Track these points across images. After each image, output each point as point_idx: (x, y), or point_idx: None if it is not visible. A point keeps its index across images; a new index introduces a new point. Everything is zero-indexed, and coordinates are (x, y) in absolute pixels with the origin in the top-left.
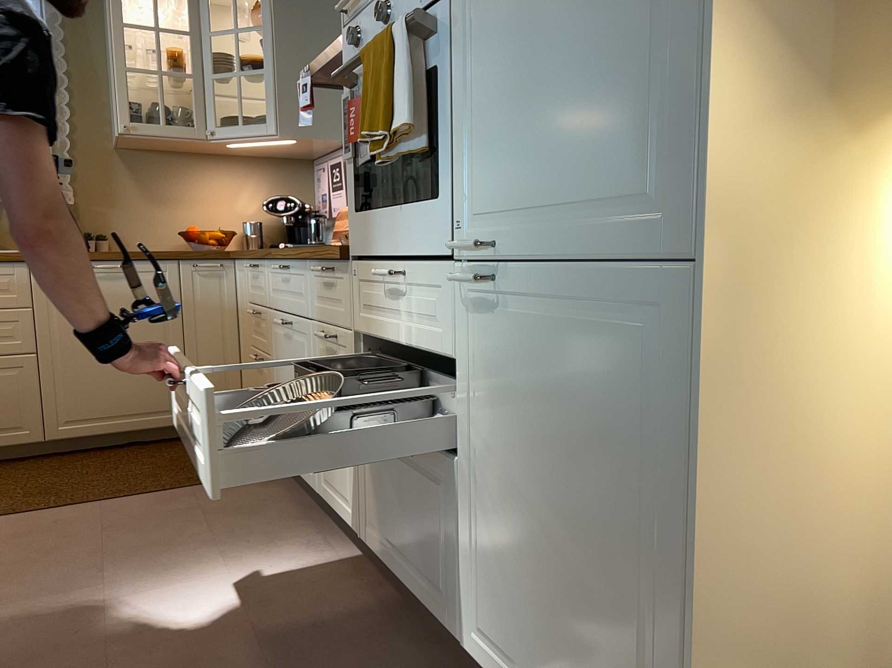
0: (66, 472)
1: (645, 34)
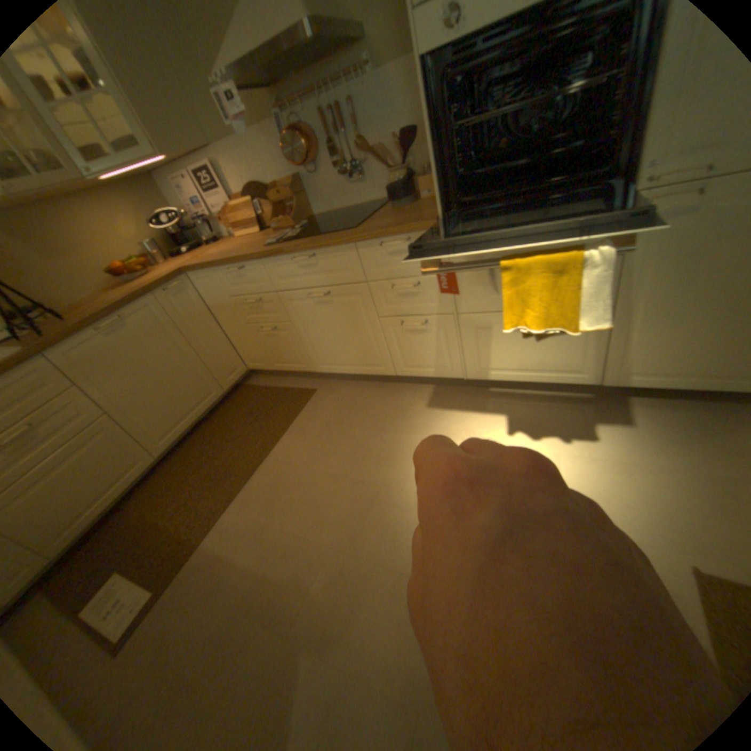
0: (197, 463)
1: None
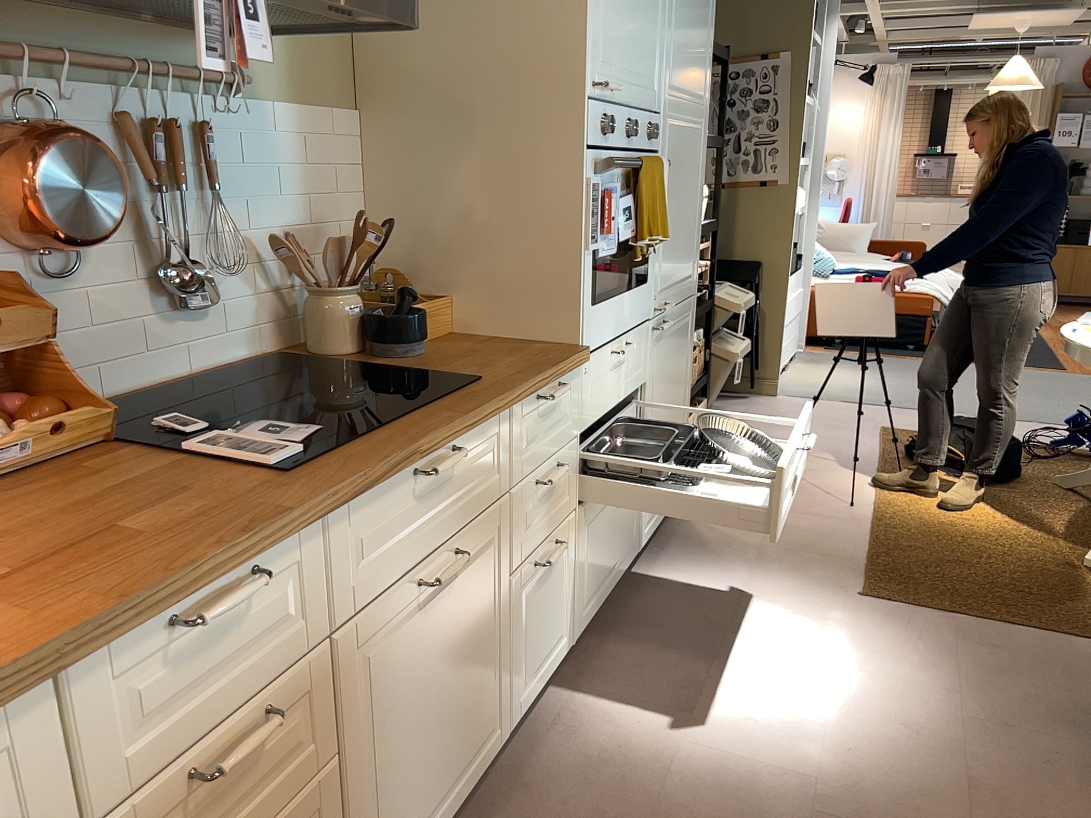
0: None
1: (694, 219)
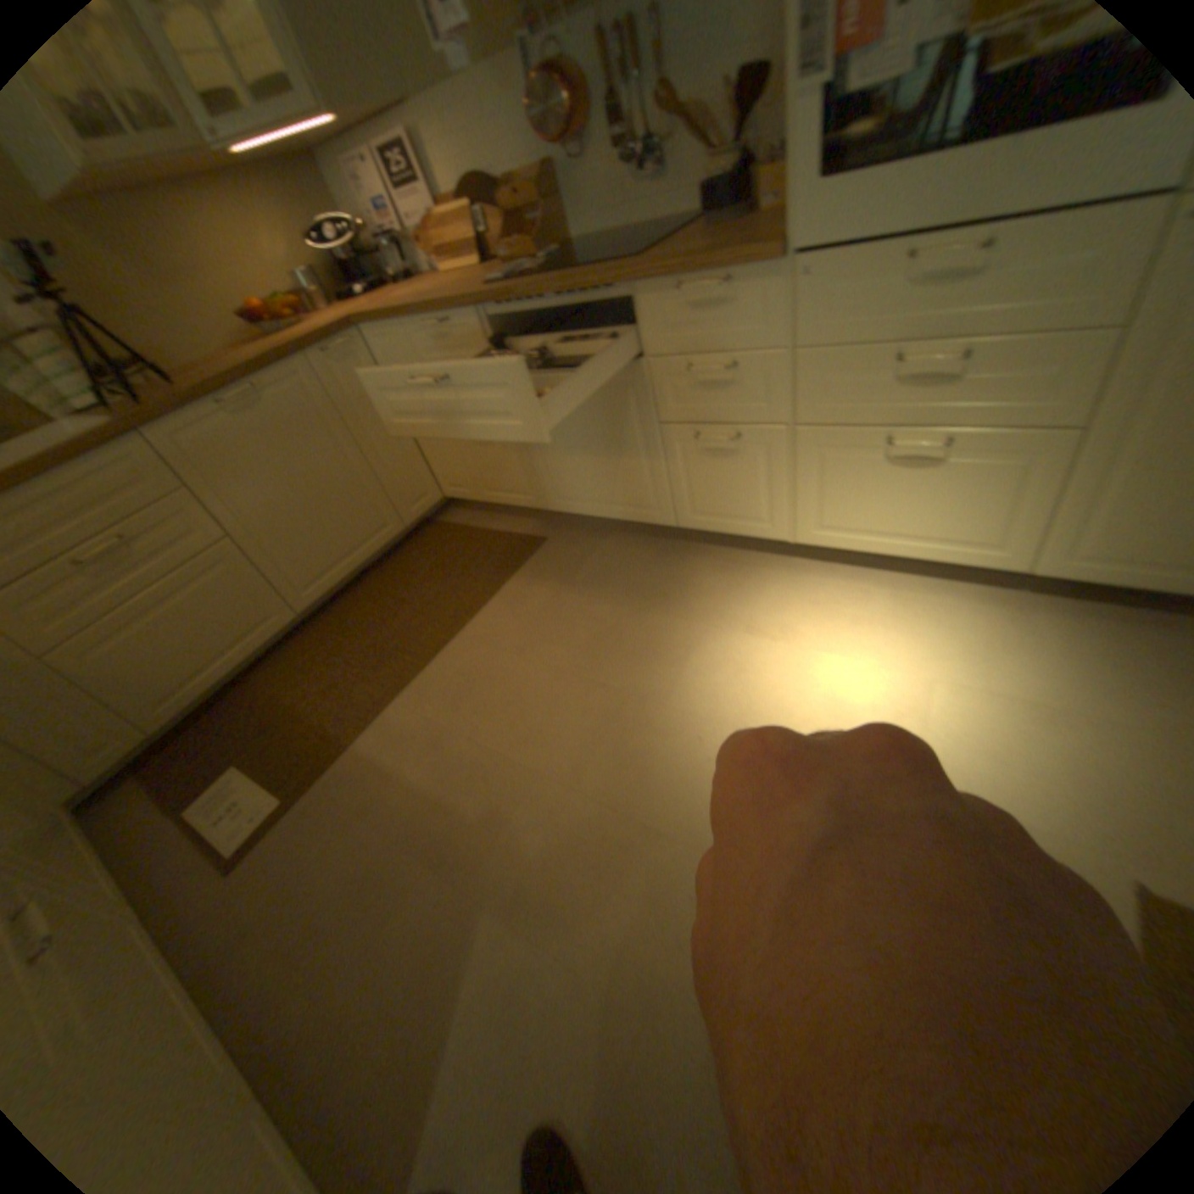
0: (354, 629)
1: None
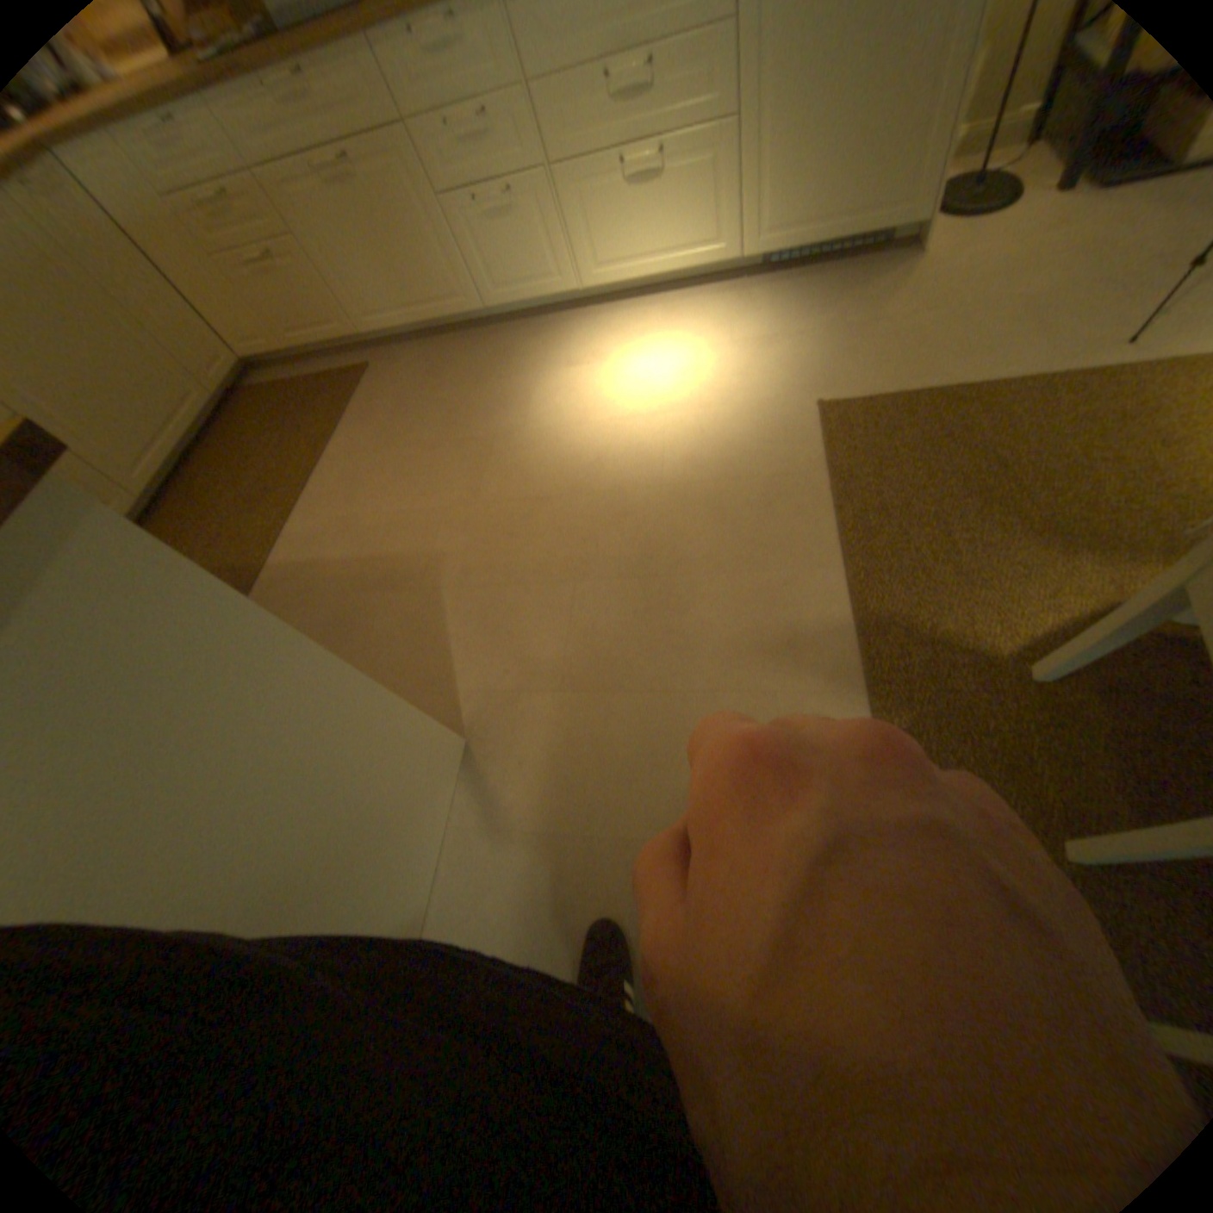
0: (211, 494)
1: None
